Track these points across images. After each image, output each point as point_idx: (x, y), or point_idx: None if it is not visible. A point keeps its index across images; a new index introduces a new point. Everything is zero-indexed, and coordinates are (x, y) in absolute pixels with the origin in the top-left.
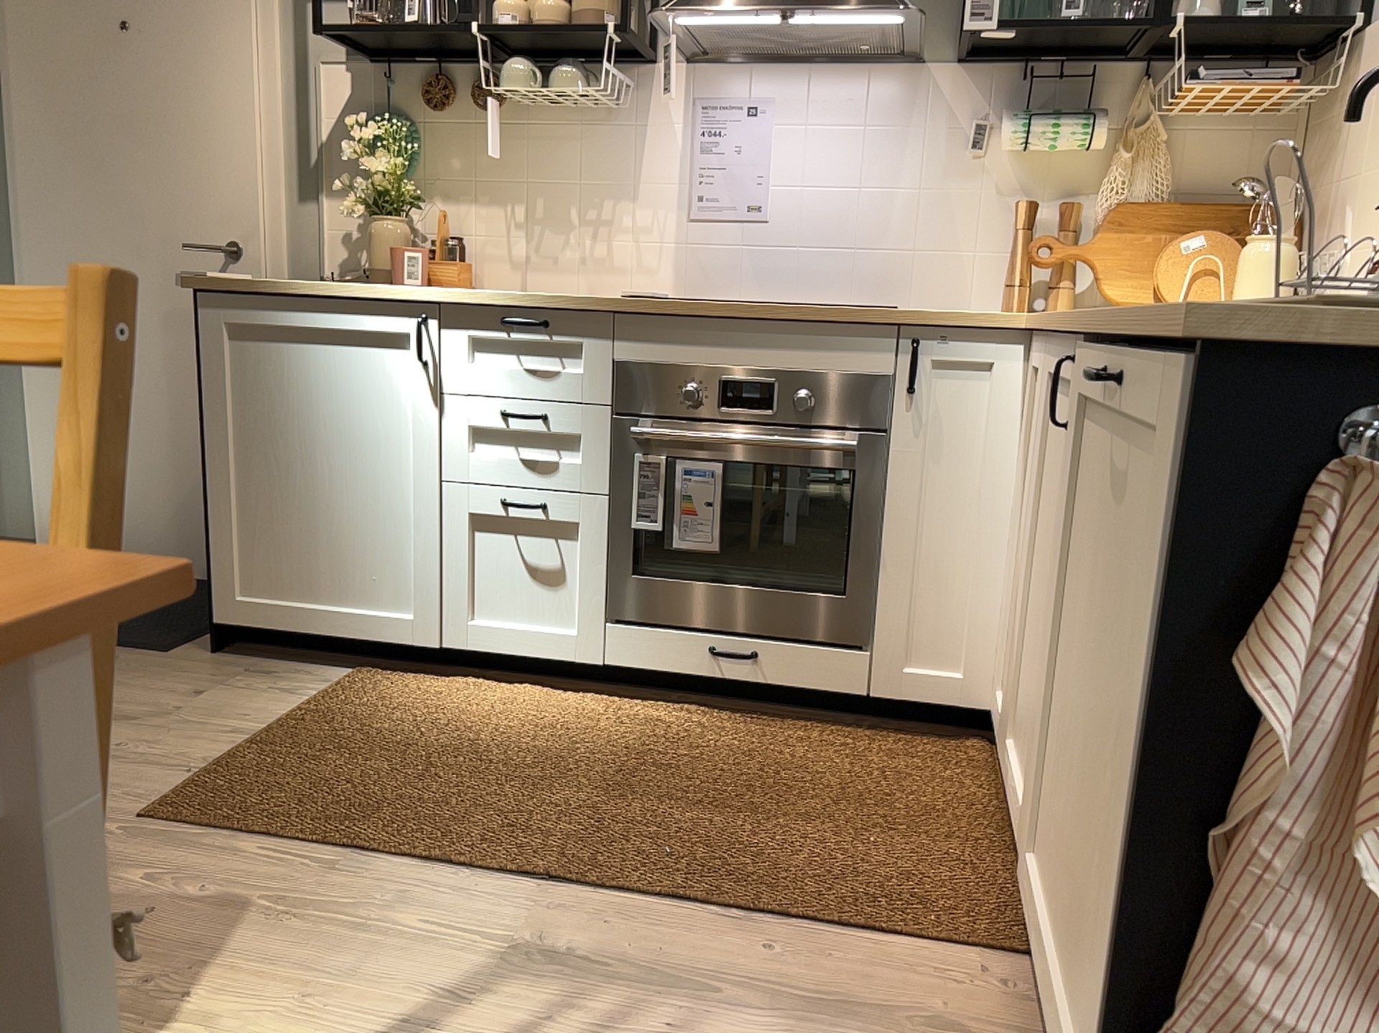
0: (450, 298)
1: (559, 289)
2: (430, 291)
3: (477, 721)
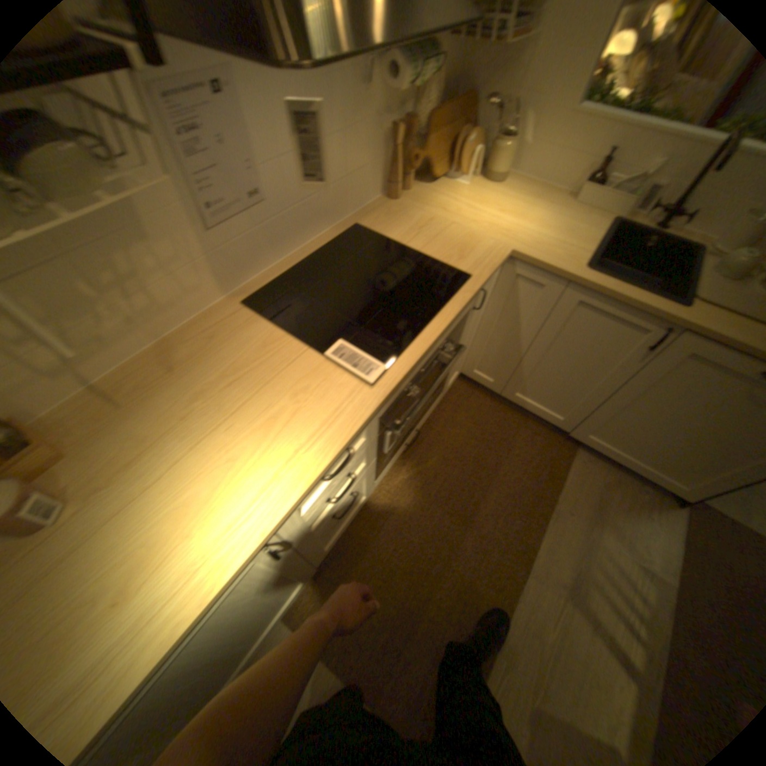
0: (281, 519)
1: (120, 357)
2: (260, 536)
3: (380, 565)
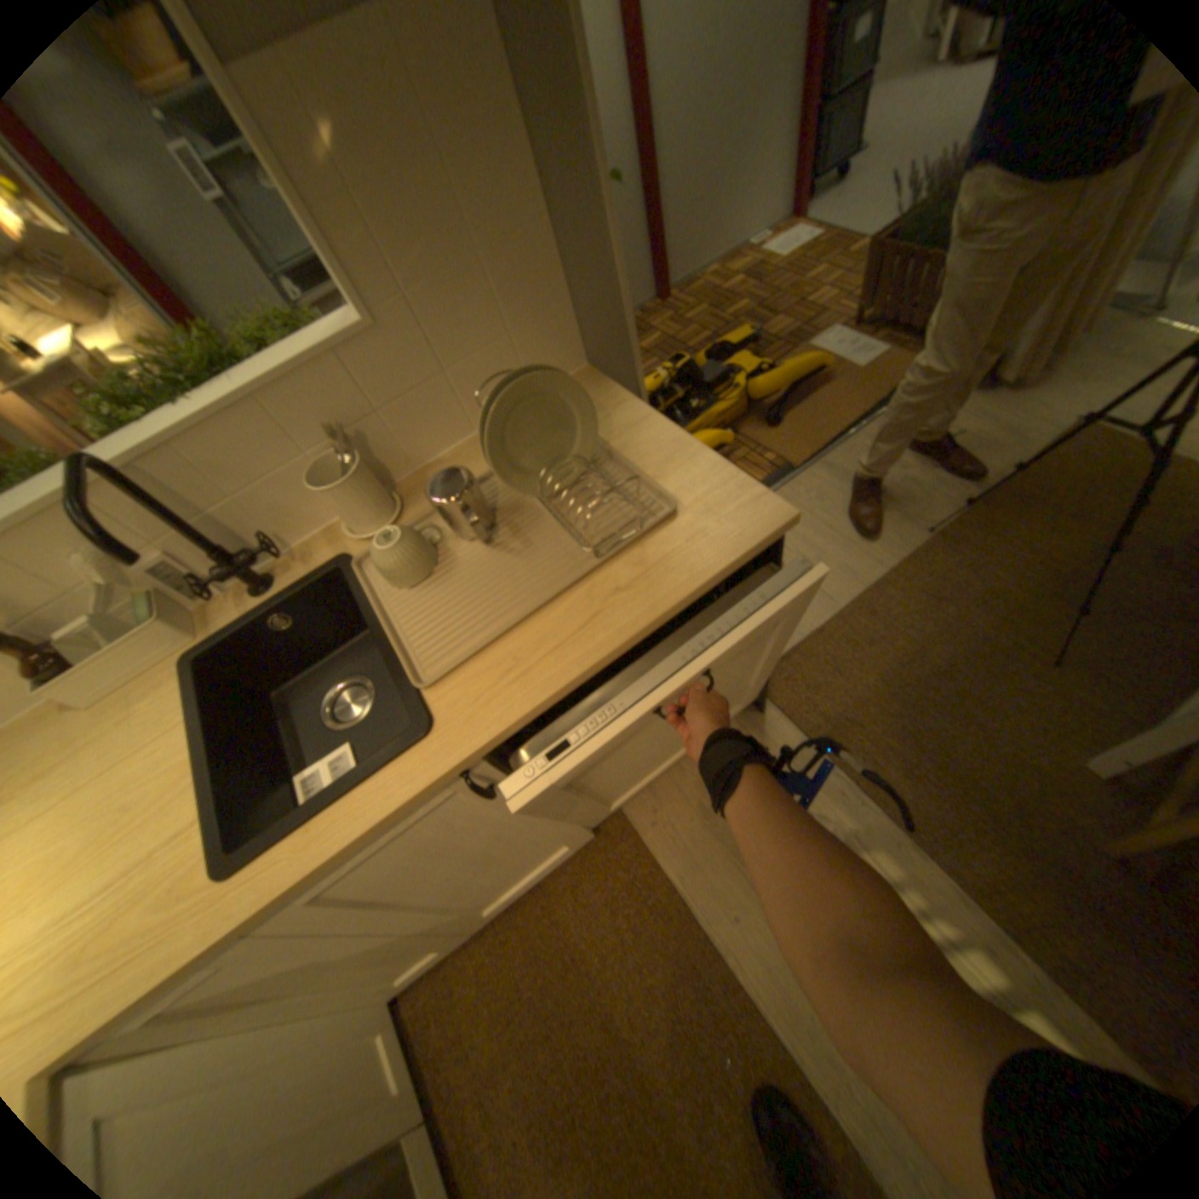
0: None
1: None
2: None
3: None
